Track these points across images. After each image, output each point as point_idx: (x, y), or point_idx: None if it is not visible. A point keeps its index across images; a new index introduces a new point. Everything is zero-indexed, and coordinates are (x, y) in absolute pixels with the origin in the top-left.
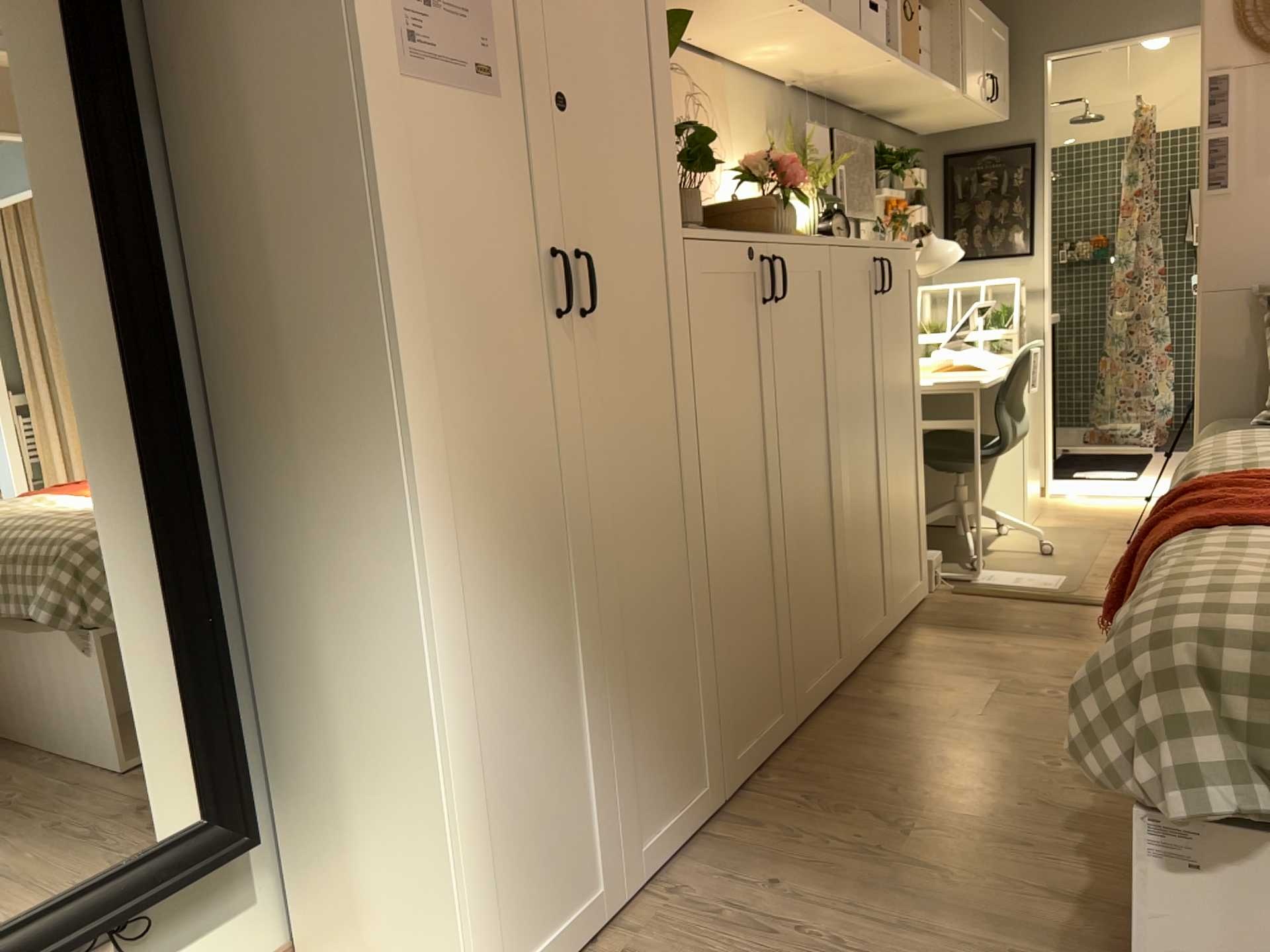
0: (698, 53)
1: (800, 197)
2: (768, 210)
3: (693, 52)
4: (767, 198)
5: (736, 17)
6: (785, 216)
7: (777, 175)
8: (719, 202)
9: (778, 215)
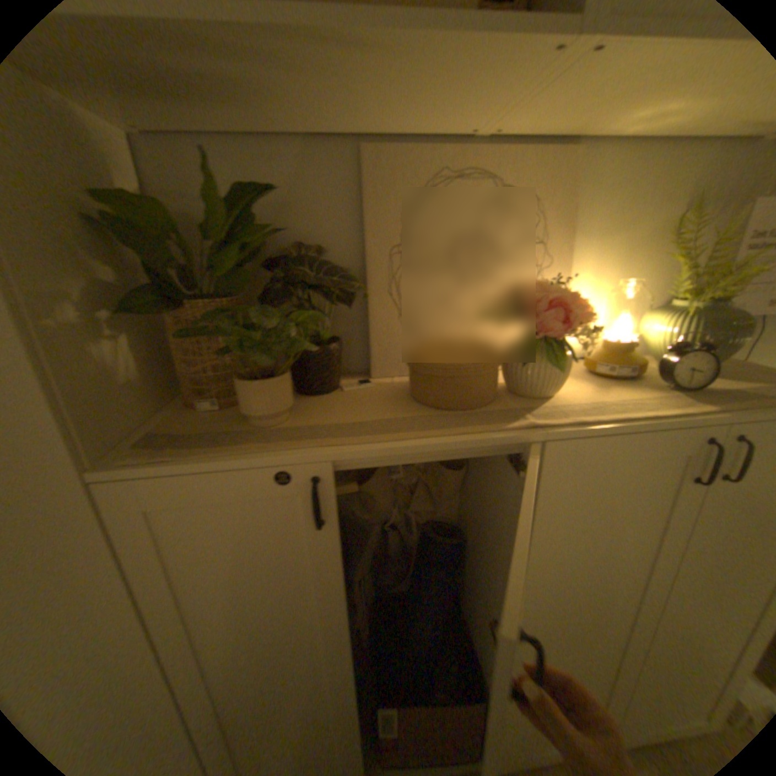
0: (539, 137)
1: (553, 353)
2: (458, 377)
3: (525, 139)
4: (458, 363)
5: (503, 89)
6: (534, 368)
7: (532, 317)
8: (412, 353)
9: (522, 366)
